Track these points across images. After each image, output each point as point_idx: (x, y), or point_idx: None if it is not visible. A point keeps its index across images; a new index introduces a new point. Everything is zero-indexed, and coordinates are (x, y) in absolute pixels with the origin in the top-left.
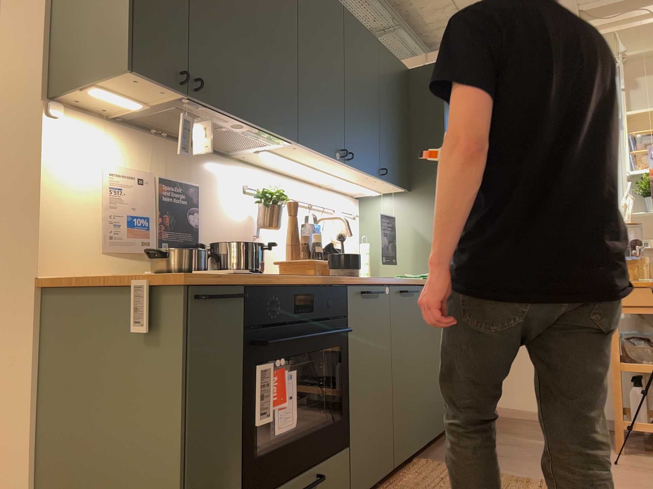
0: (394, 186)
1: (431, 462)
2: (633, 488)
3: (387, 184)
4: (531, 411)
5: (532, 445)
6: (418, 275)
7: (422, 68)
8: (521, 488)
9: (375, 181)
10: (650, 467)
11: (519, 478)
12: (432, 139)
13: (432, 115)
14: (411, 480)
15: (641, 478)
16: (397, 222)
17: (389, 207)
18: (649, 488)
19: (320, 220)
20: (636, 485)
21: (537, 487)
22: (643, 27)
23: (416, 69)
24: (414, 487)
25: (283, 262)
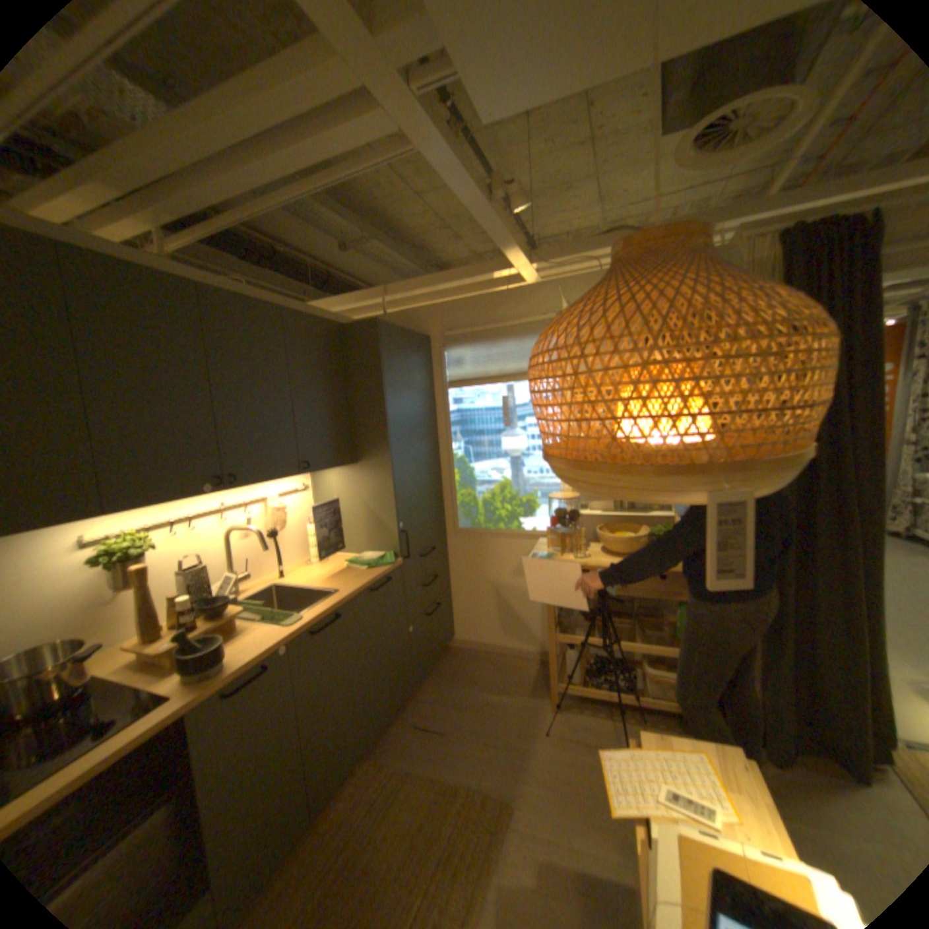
0: (330, 469)
1: (371, 768)
2: (550, 788)
3: (320, 470)
4: (494, 647)
5: (482, 707)
6: (370, 552)
7: (357, 323)
8: (443, 813)
9: (300, 474)
10: (575, 736)
11: (447, 790)
12: (373, 409)
13: (371, 382)
14: (336, 816)
15: (561, 764)
16: (347, 495)
17: (338, 479)
18: (564, 785)
19: (232, 530)
20: (554, 780)
21: (459, 809)
22: (591, 275)
23: (351, 325)
24: (334, 832)
25: (129, 651)
